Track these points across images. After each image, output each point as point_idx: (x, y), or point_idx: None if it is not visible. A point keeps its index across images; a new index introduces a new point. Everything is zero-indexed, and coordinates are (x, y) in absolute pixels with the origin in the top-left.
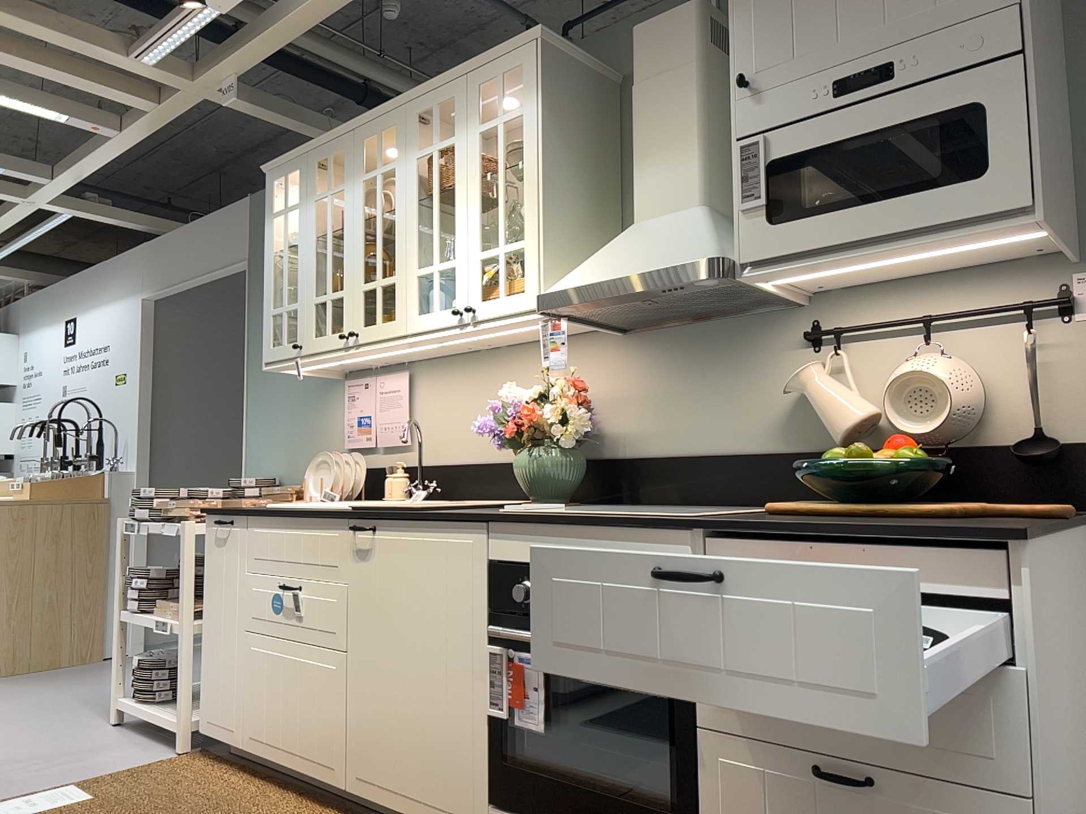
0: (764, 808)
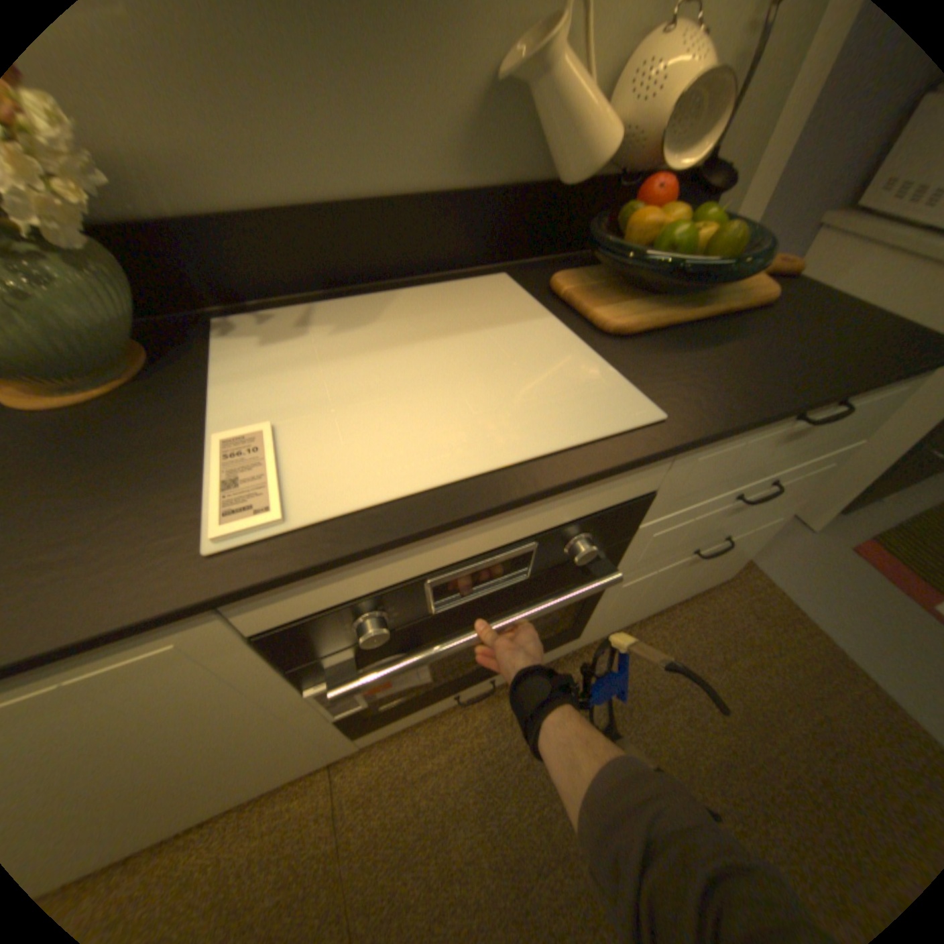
0: (647, 587)
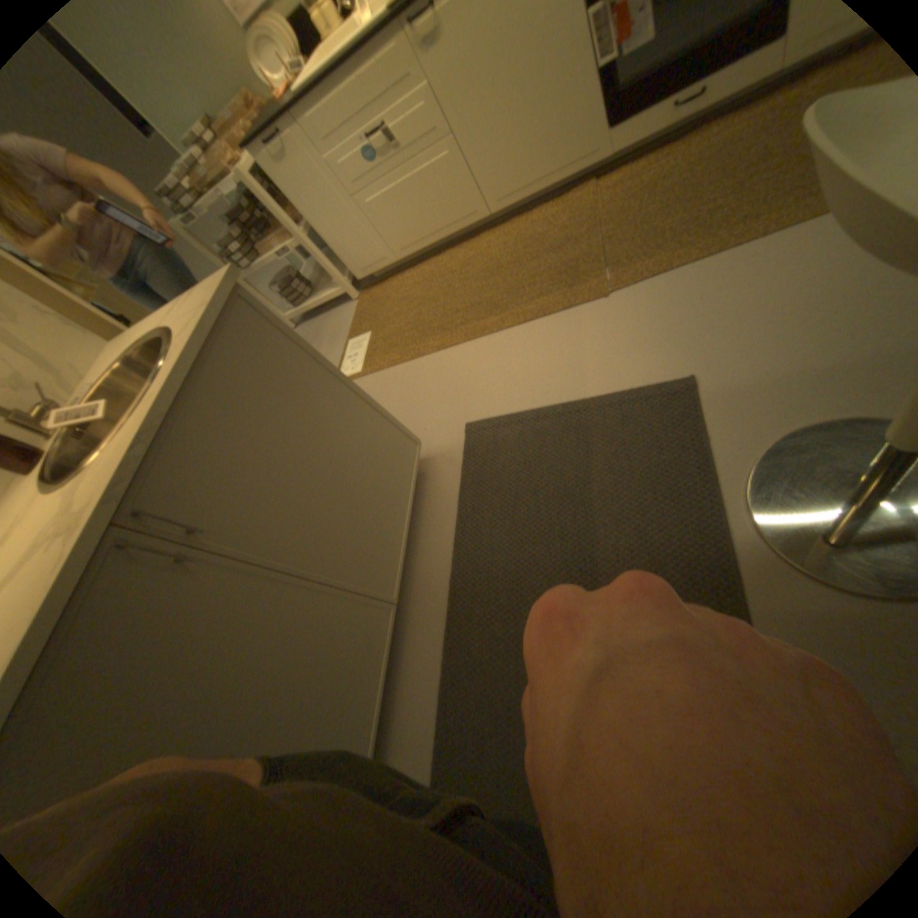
0: None
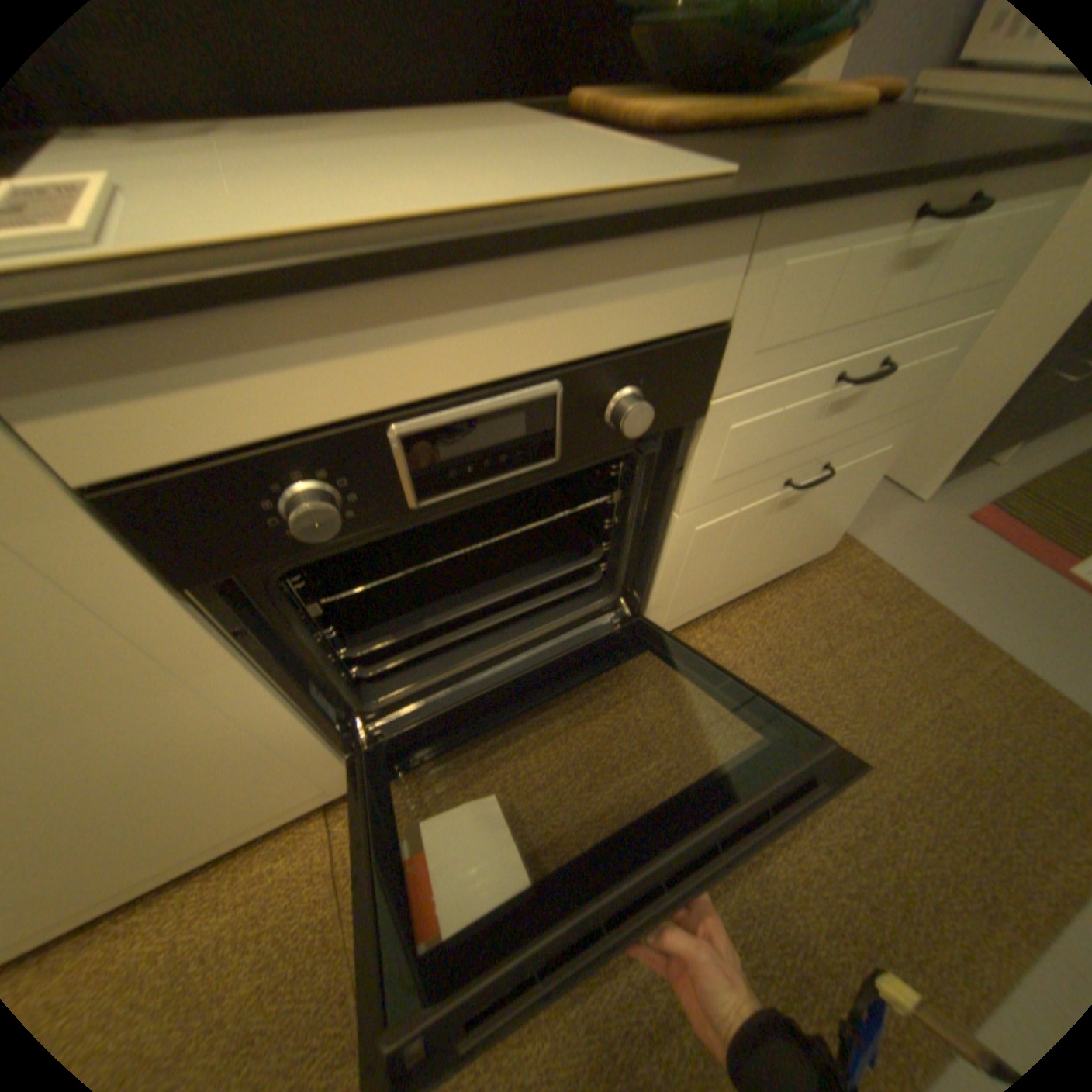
0: (727, 538)
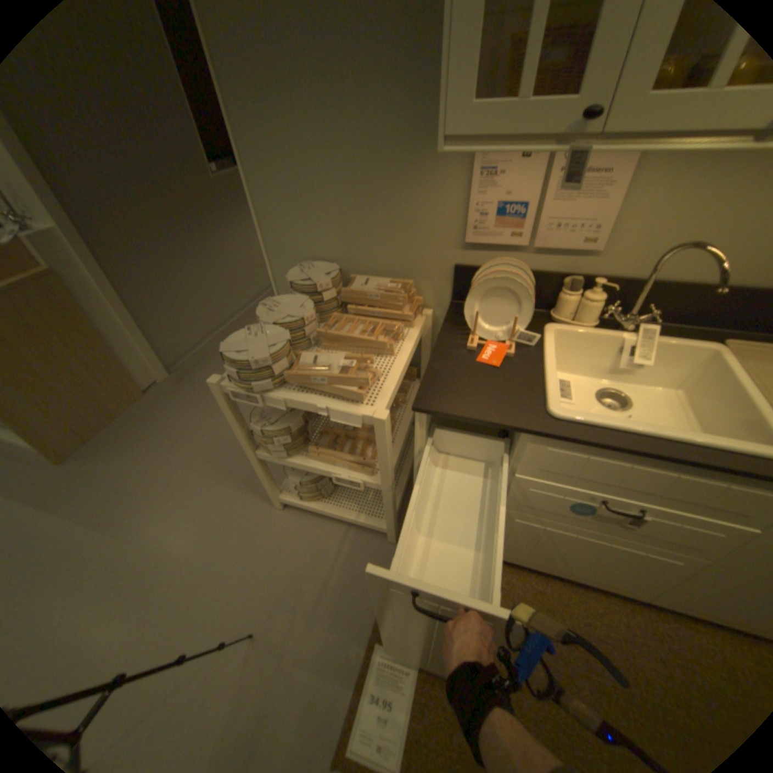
0: None
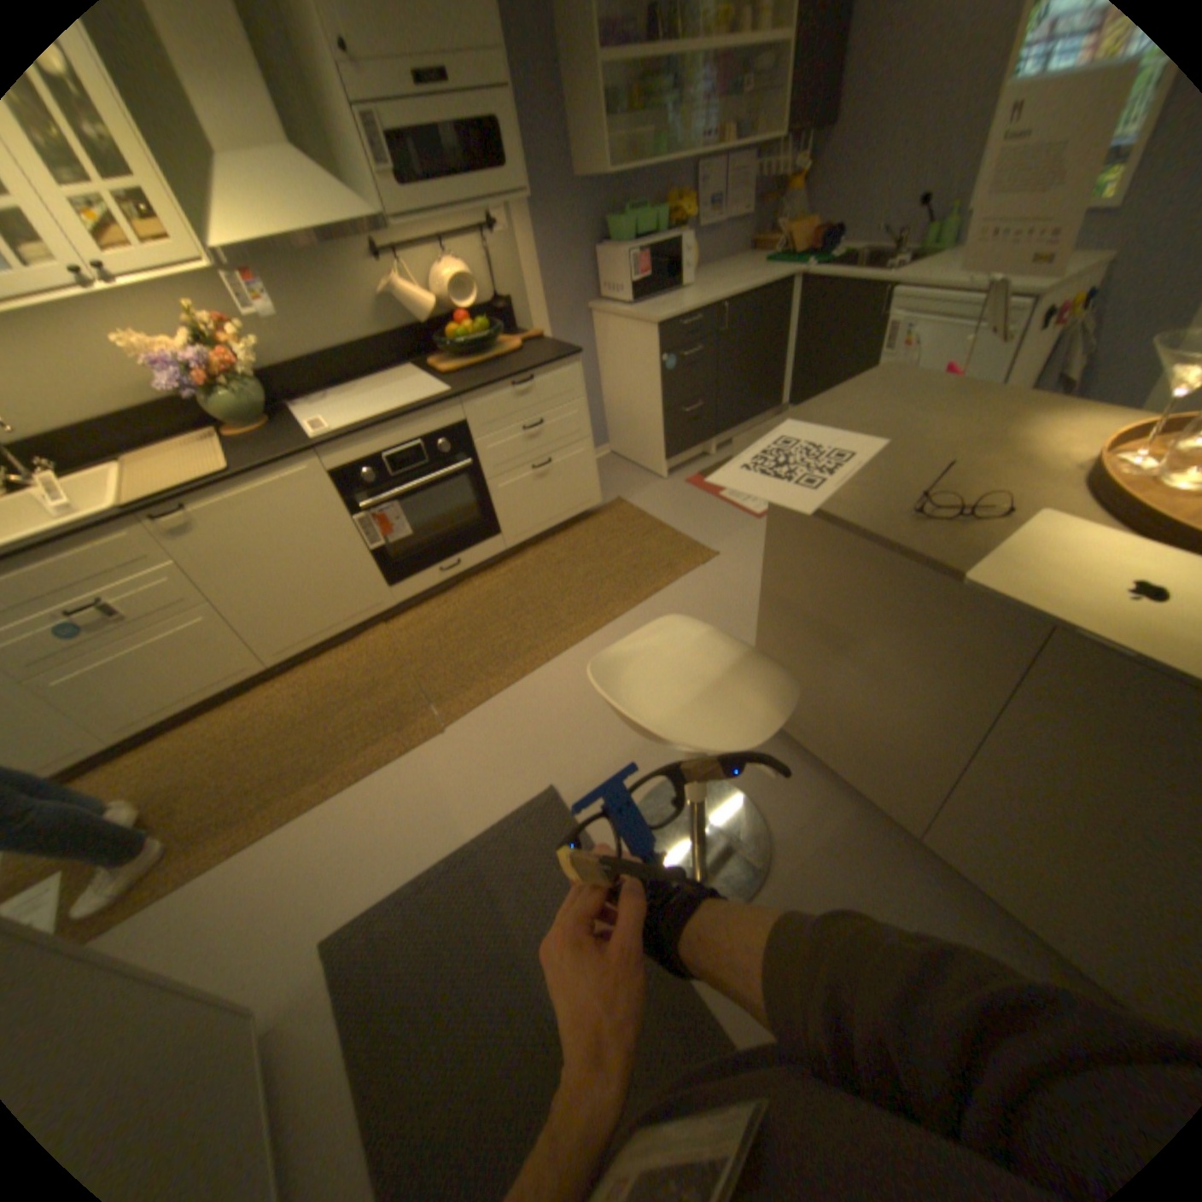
0: (519, 493)
